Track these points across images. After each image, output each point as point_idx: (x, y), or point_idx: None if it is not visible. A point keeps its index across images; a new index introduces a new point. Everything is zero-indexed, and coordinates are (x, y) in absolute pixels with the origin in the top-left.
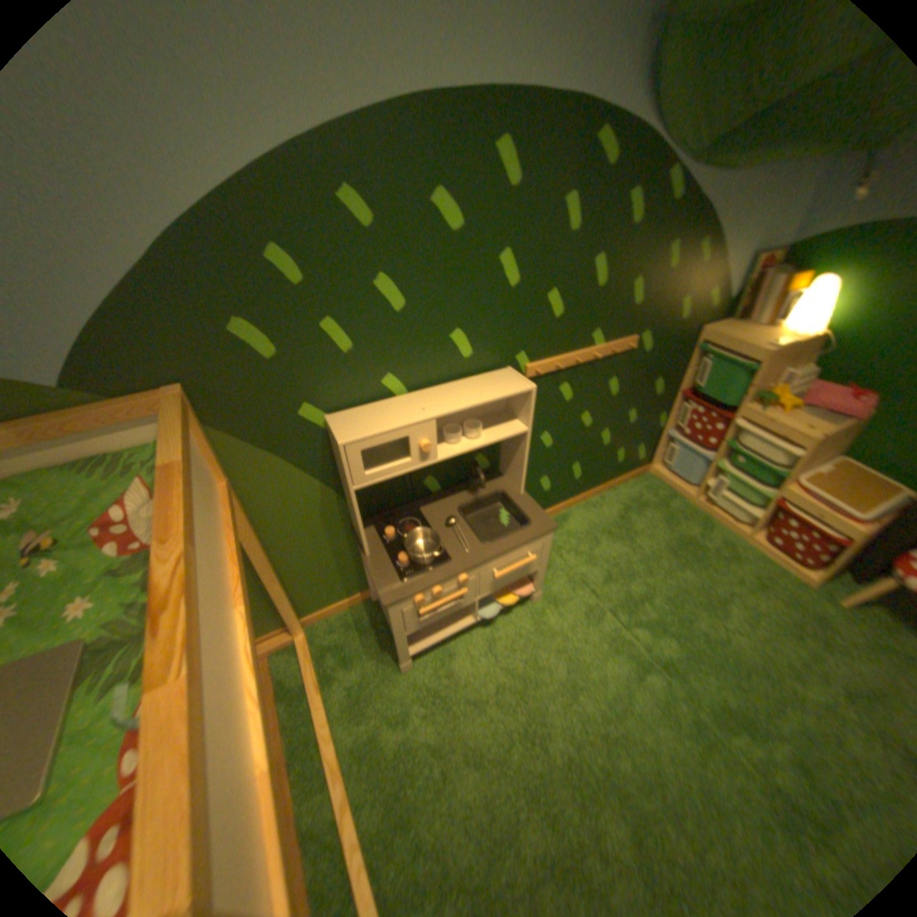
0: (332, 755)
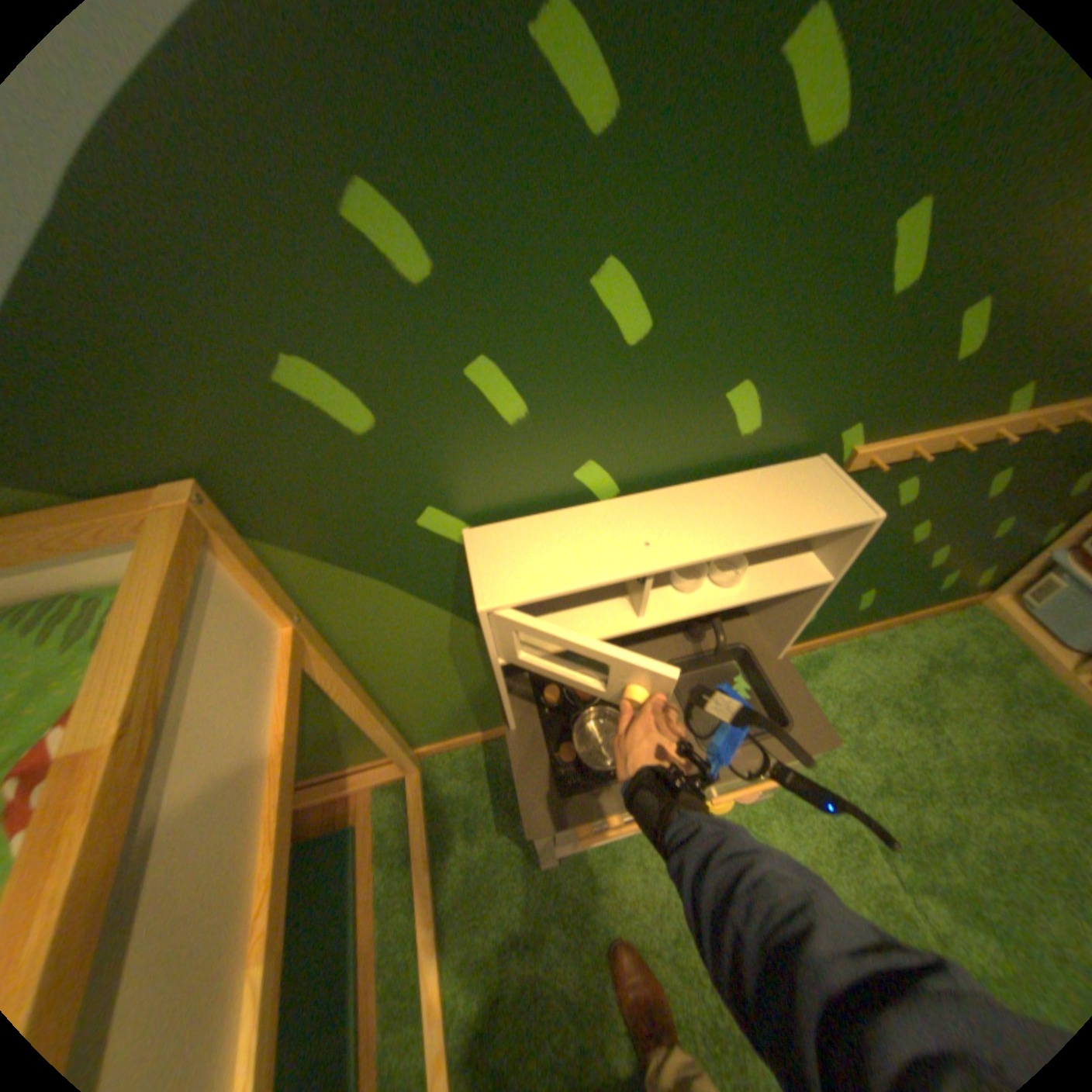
0: (434, 978)
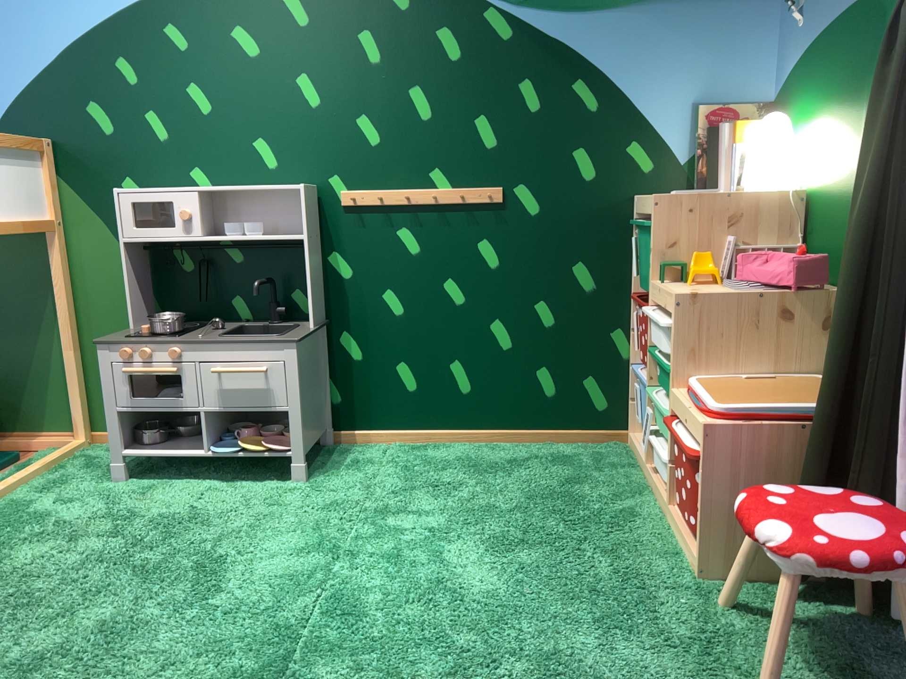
0: None
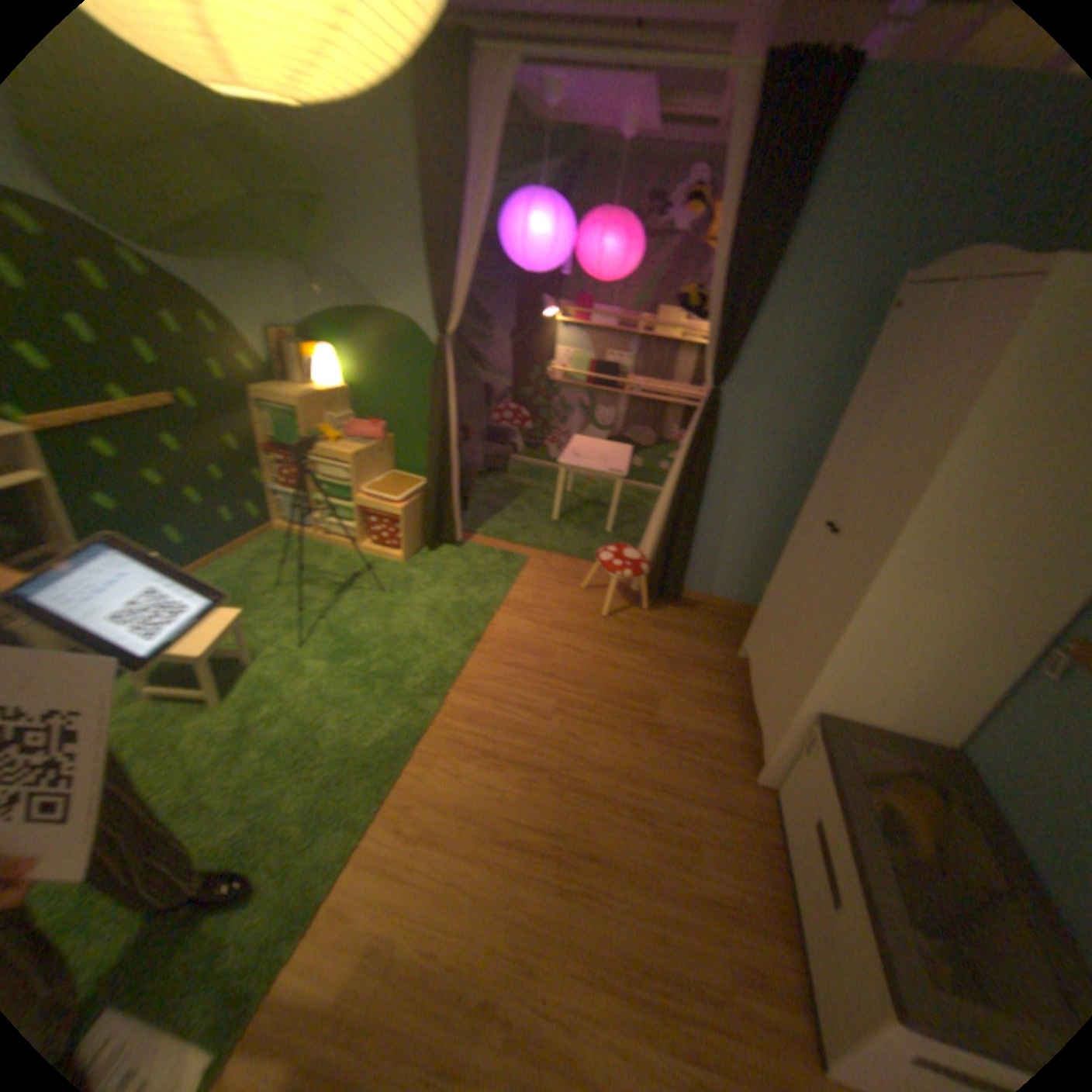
0: None
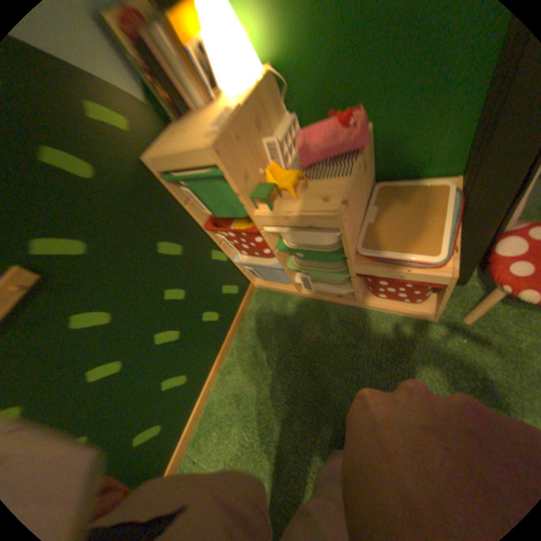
0: None
